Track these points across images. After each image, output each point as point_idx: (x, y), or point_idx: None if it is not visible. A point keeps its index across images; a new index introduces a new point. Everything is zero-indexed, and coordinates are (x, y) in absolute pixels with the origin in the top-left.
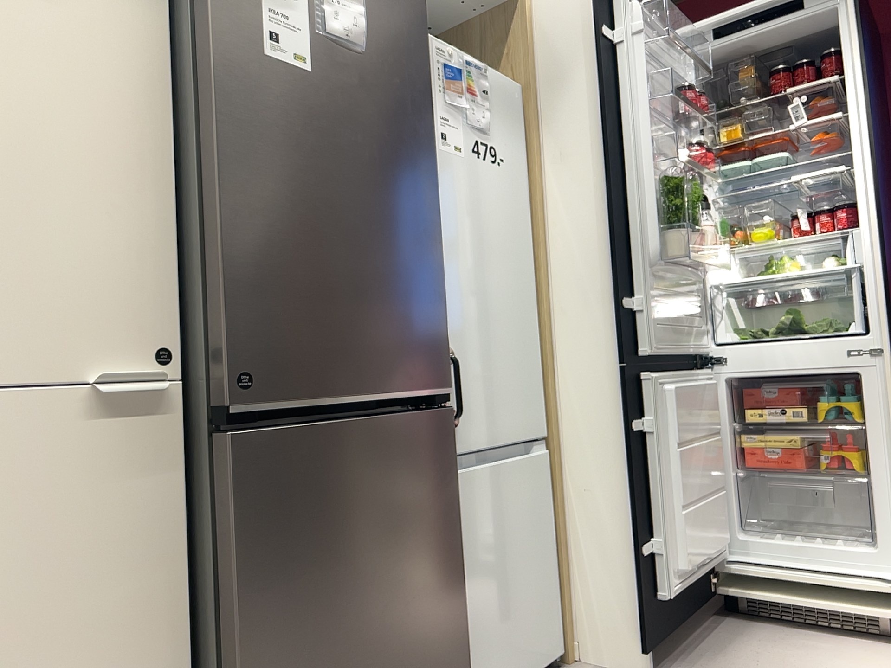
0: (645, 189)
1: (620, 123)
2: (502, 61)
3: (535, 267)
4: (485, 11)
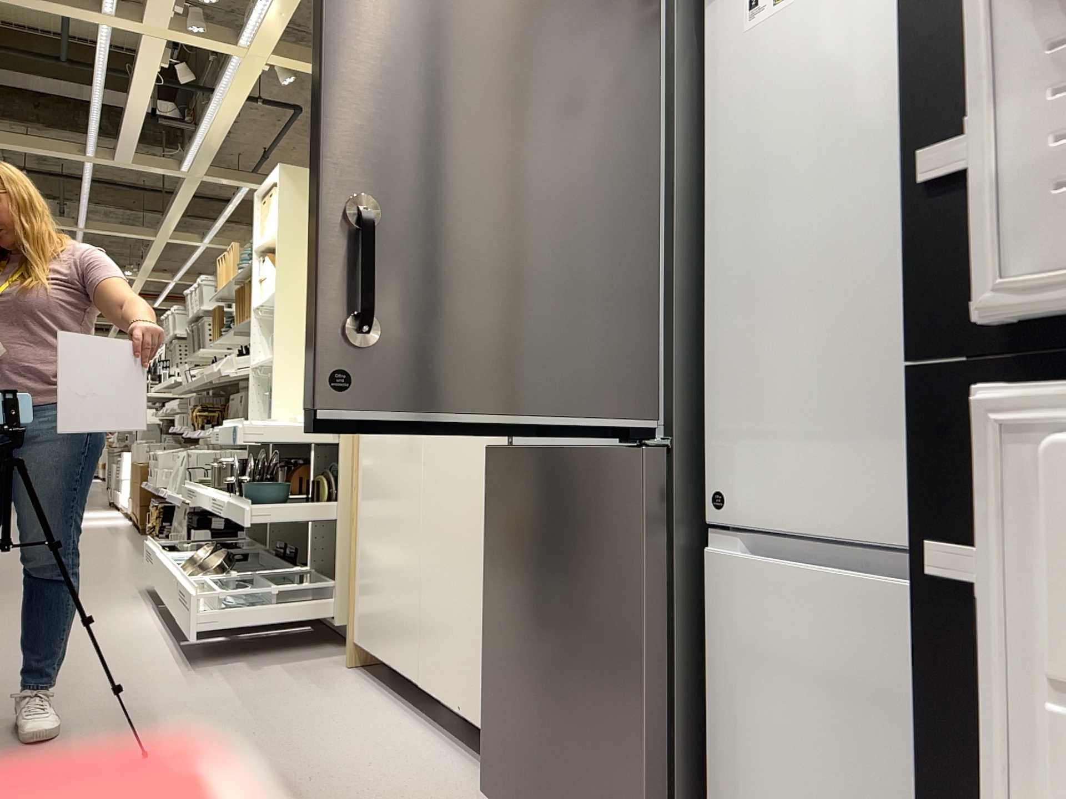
0: None
1: None
2: None
3: None
4: None
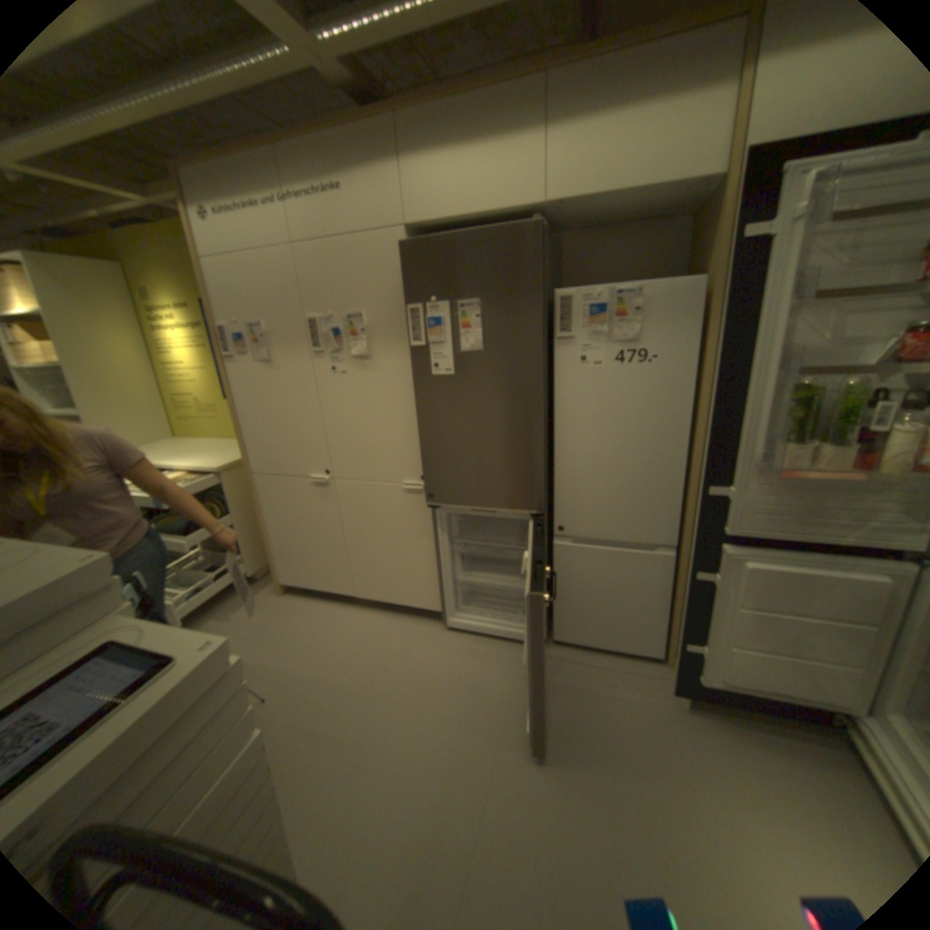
0: (765, 397)
1: (753, 329)
2: (714, 241)
3: (694, 431)
4: (715, 186)
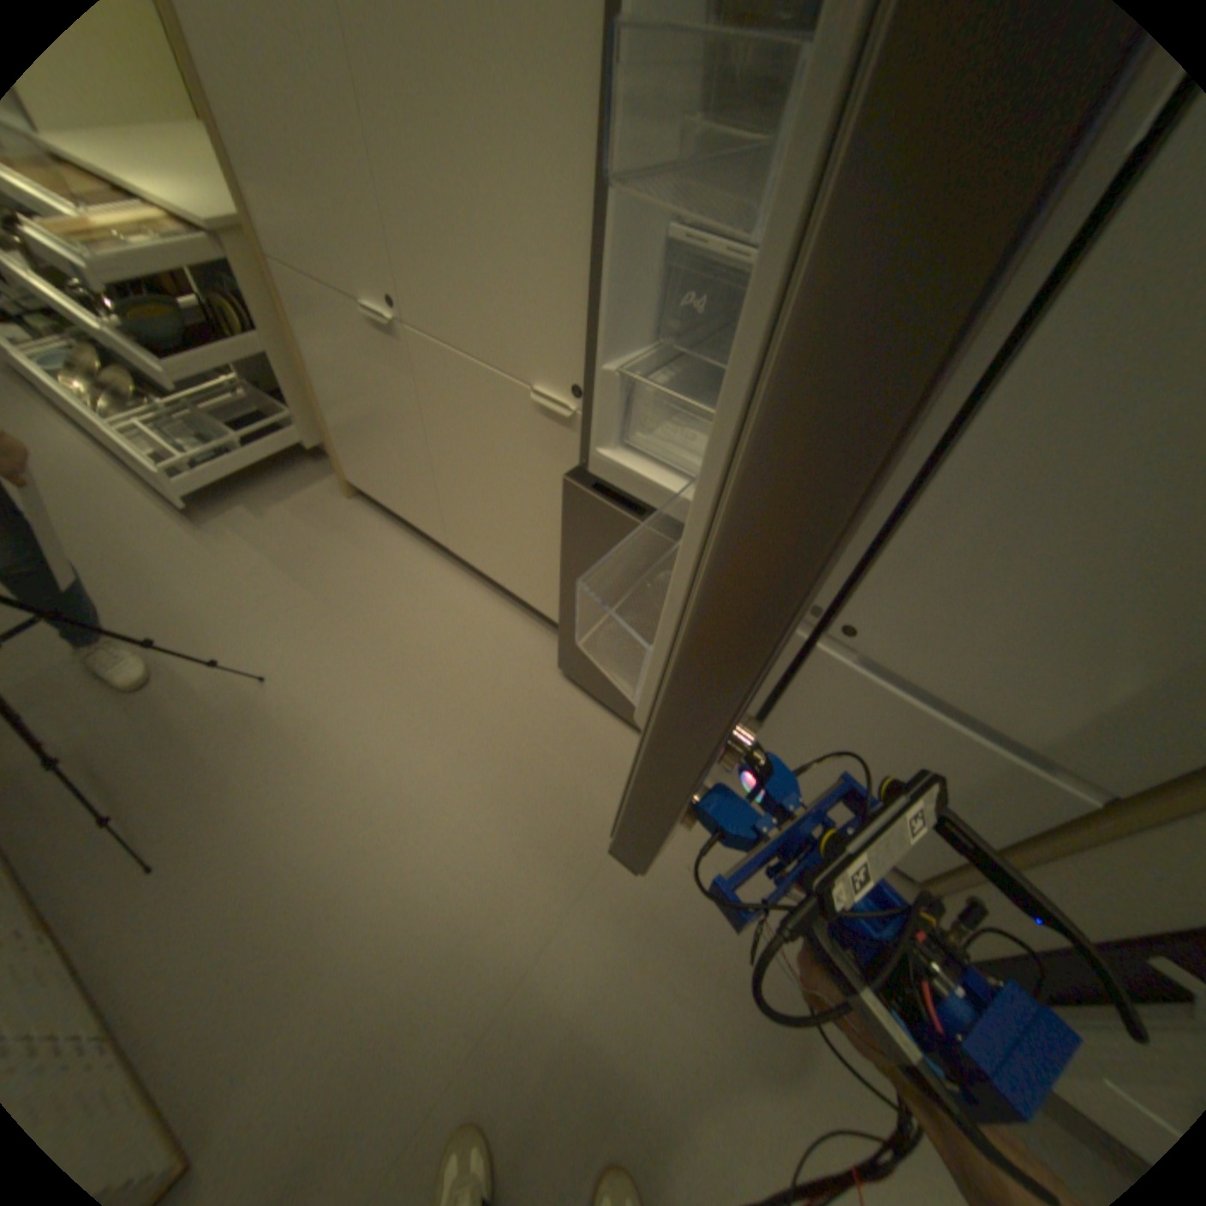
0: None
1: None
2: None
3: None
4: None
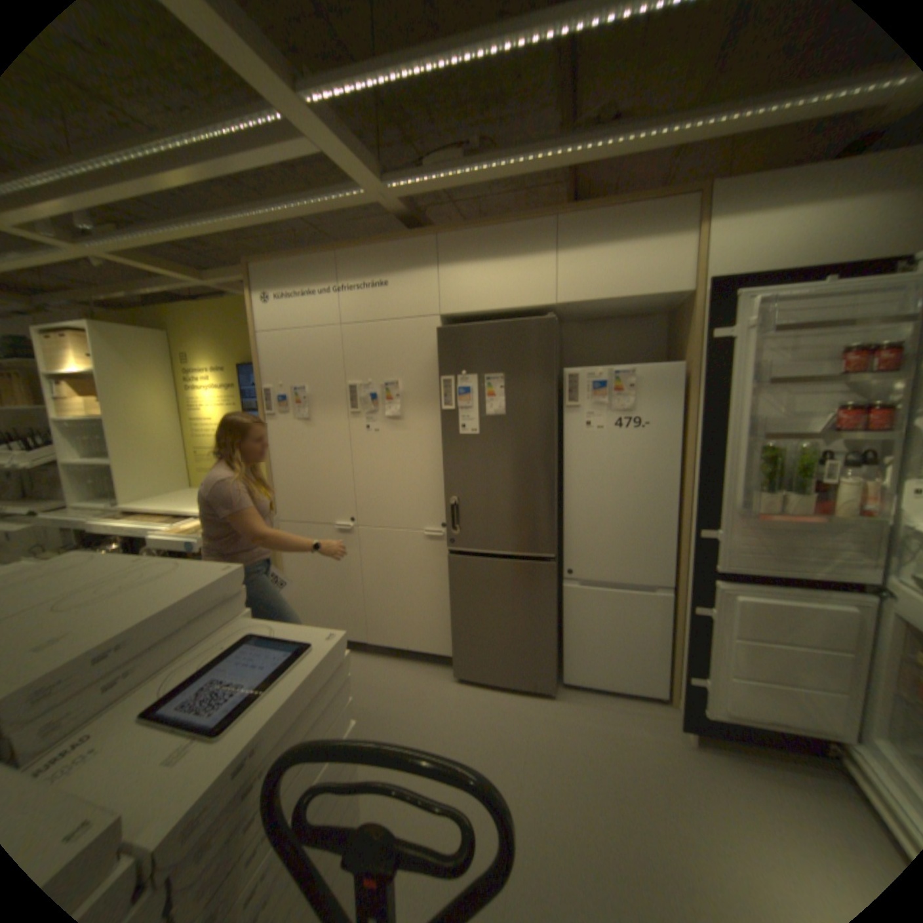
0: (741, 457)
1: (727, 404)
2: (689, 337)
3: (684, 486)
4: (687, 298)
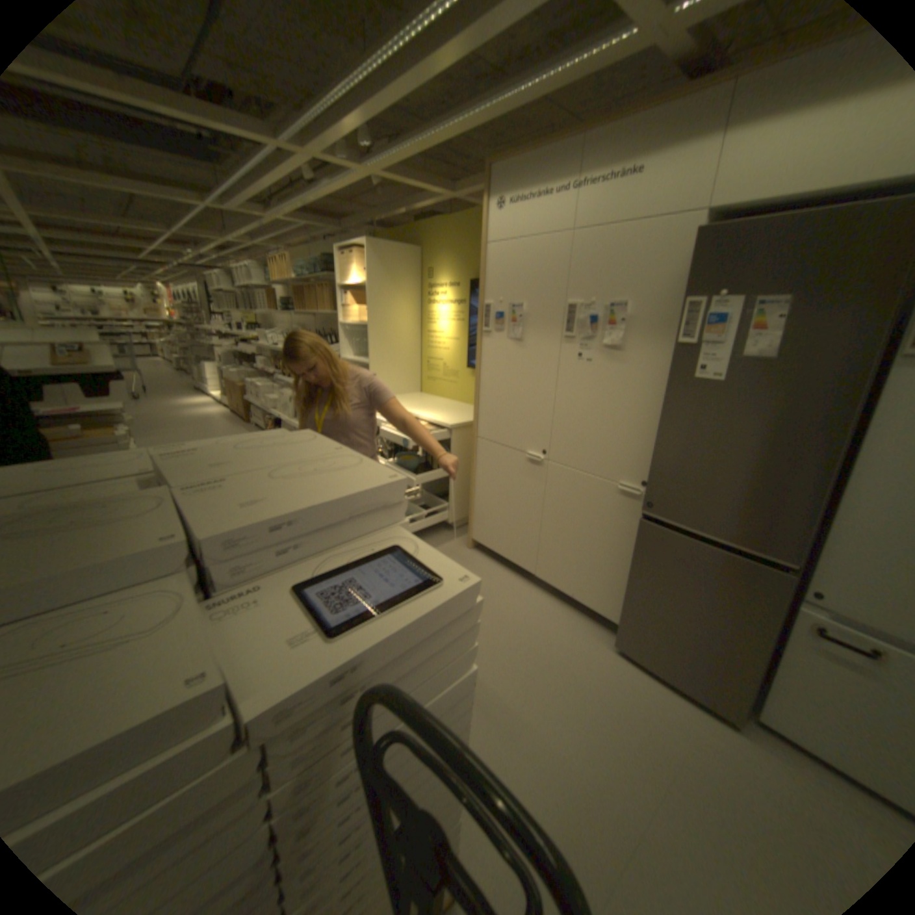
0: None
1: None
2: None
3: None
4: None
